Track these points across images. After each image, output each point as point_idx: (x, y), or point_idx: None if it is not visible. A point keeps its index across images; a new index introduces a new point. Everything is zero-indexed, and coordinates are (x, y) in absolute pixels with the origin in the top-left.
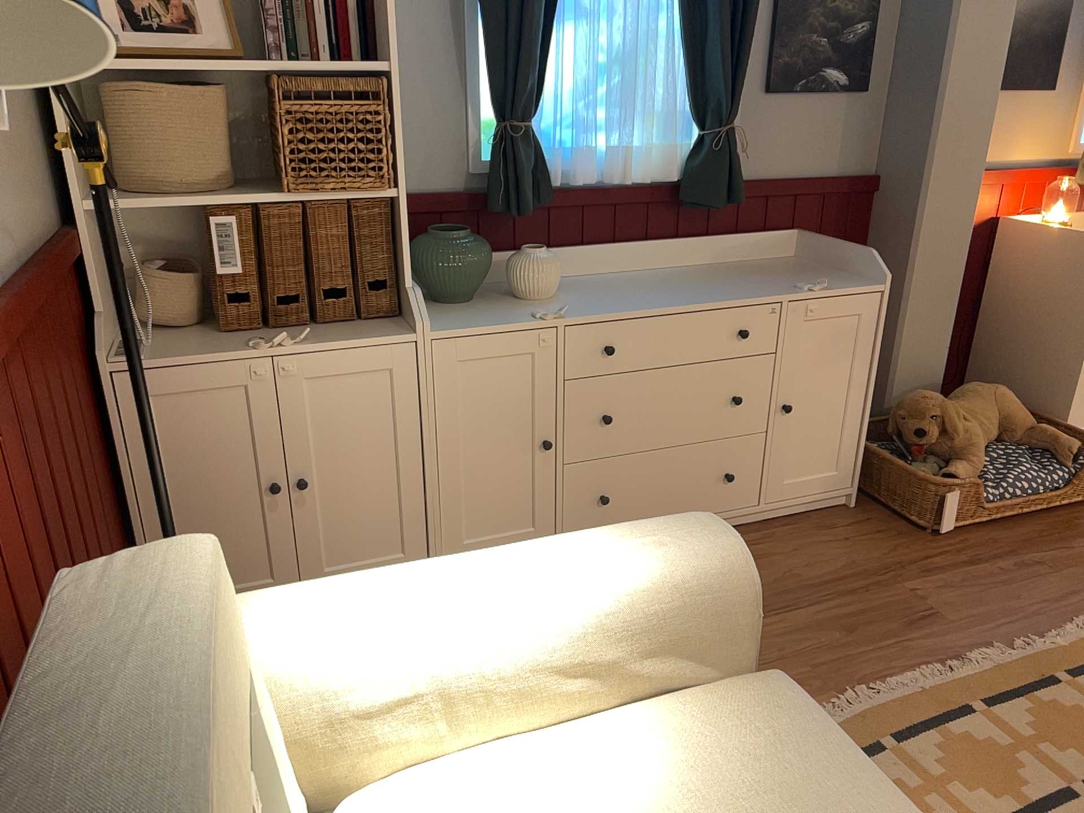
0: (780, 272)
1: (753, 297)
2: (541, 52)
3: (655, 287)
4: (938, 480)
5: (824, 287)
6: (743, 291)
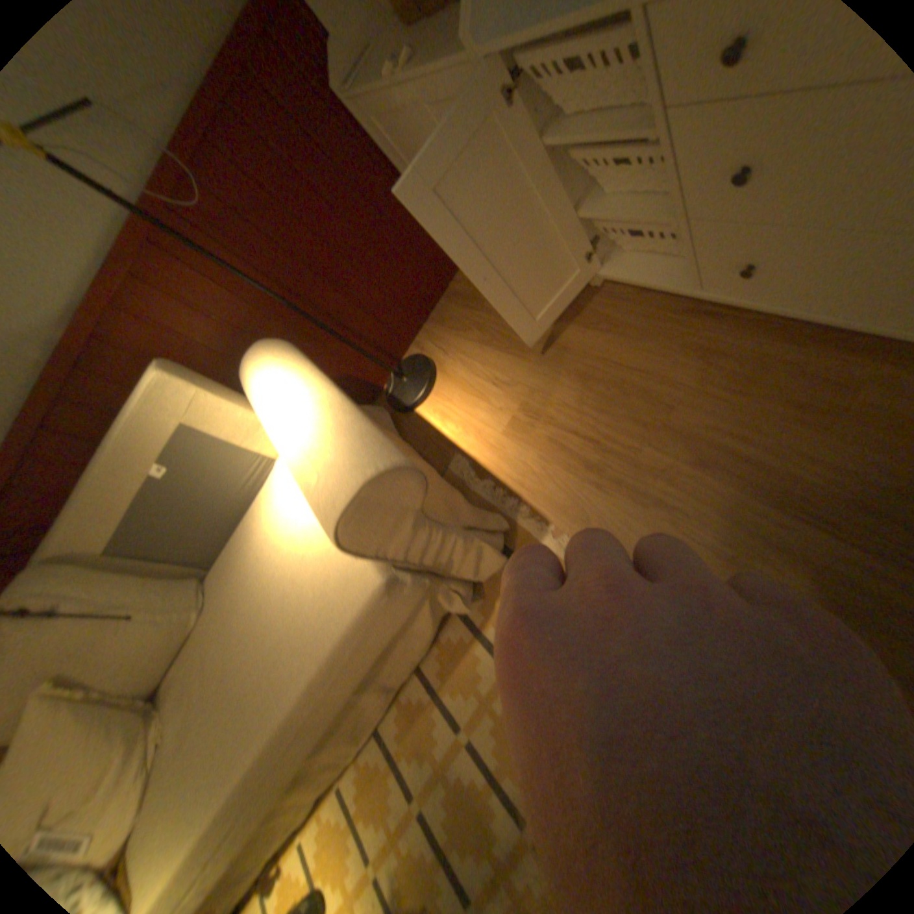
0: None
1: None
2: None
3: None
4: None
5: None
6: None
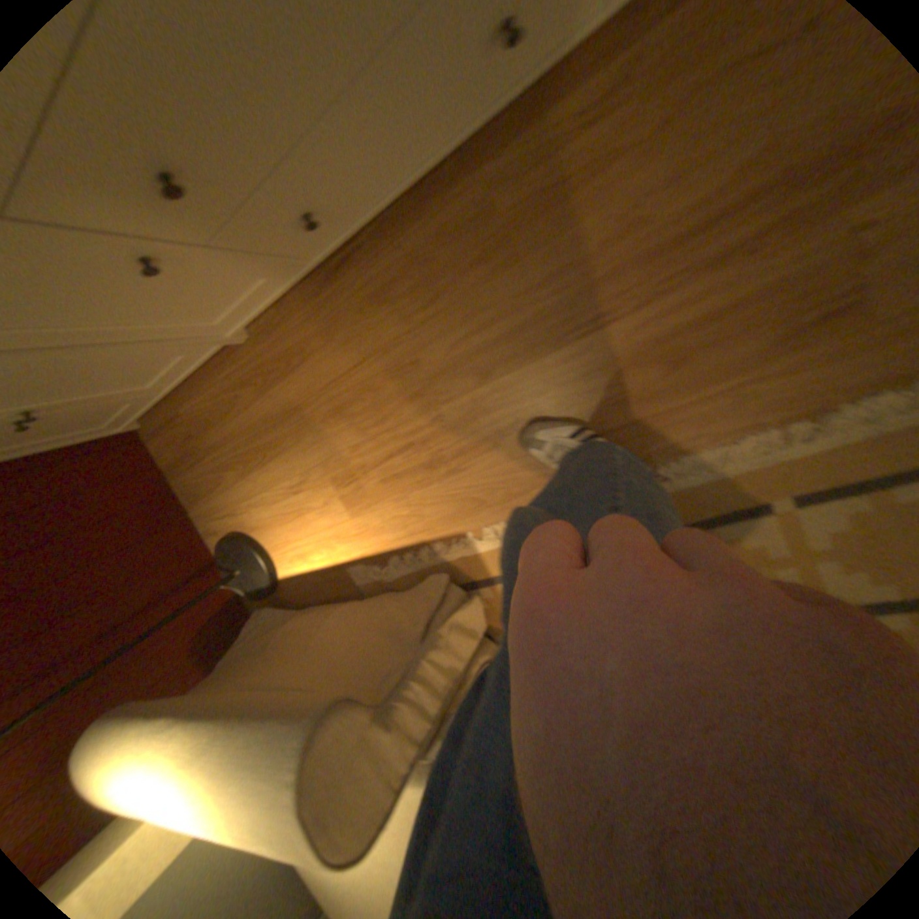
0: None
1: None
2: None
3: None
4: None
5: None
6: None
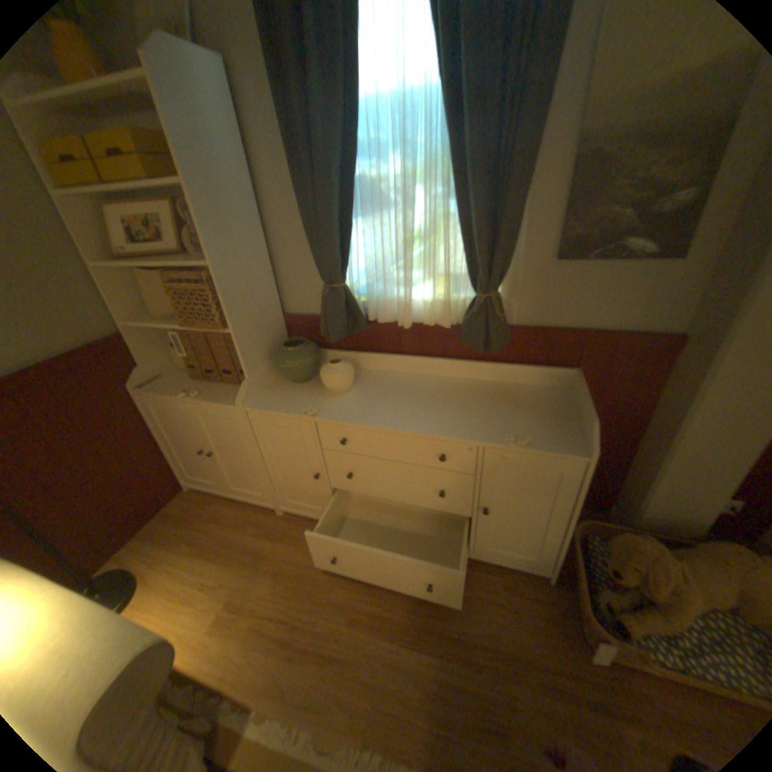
0: (525, 409)
1: (456, 434)
2: (343, 238)
3: (414, 398)
4: (595, 627)
5: (529, 441)
6: (458, 425)
